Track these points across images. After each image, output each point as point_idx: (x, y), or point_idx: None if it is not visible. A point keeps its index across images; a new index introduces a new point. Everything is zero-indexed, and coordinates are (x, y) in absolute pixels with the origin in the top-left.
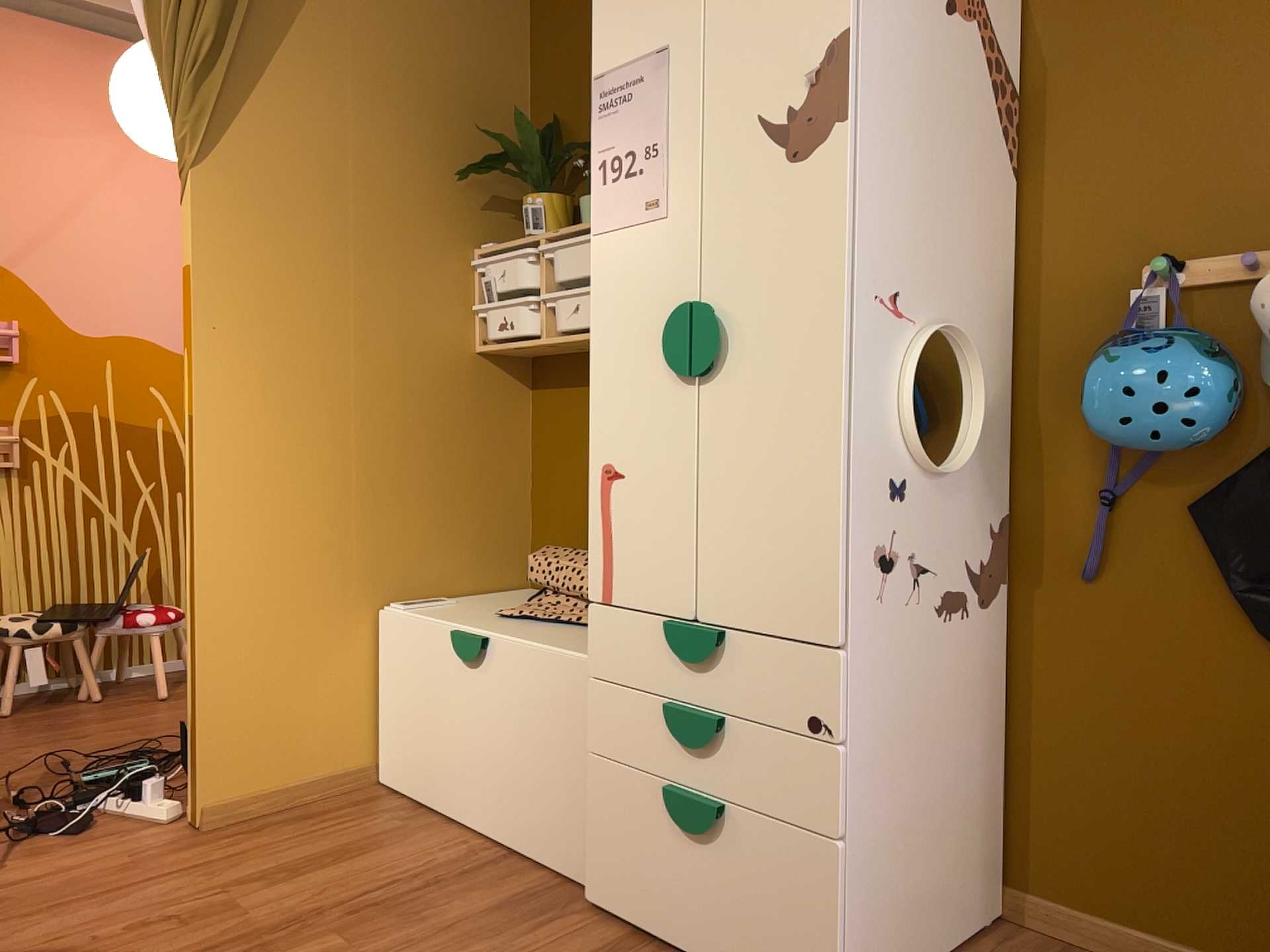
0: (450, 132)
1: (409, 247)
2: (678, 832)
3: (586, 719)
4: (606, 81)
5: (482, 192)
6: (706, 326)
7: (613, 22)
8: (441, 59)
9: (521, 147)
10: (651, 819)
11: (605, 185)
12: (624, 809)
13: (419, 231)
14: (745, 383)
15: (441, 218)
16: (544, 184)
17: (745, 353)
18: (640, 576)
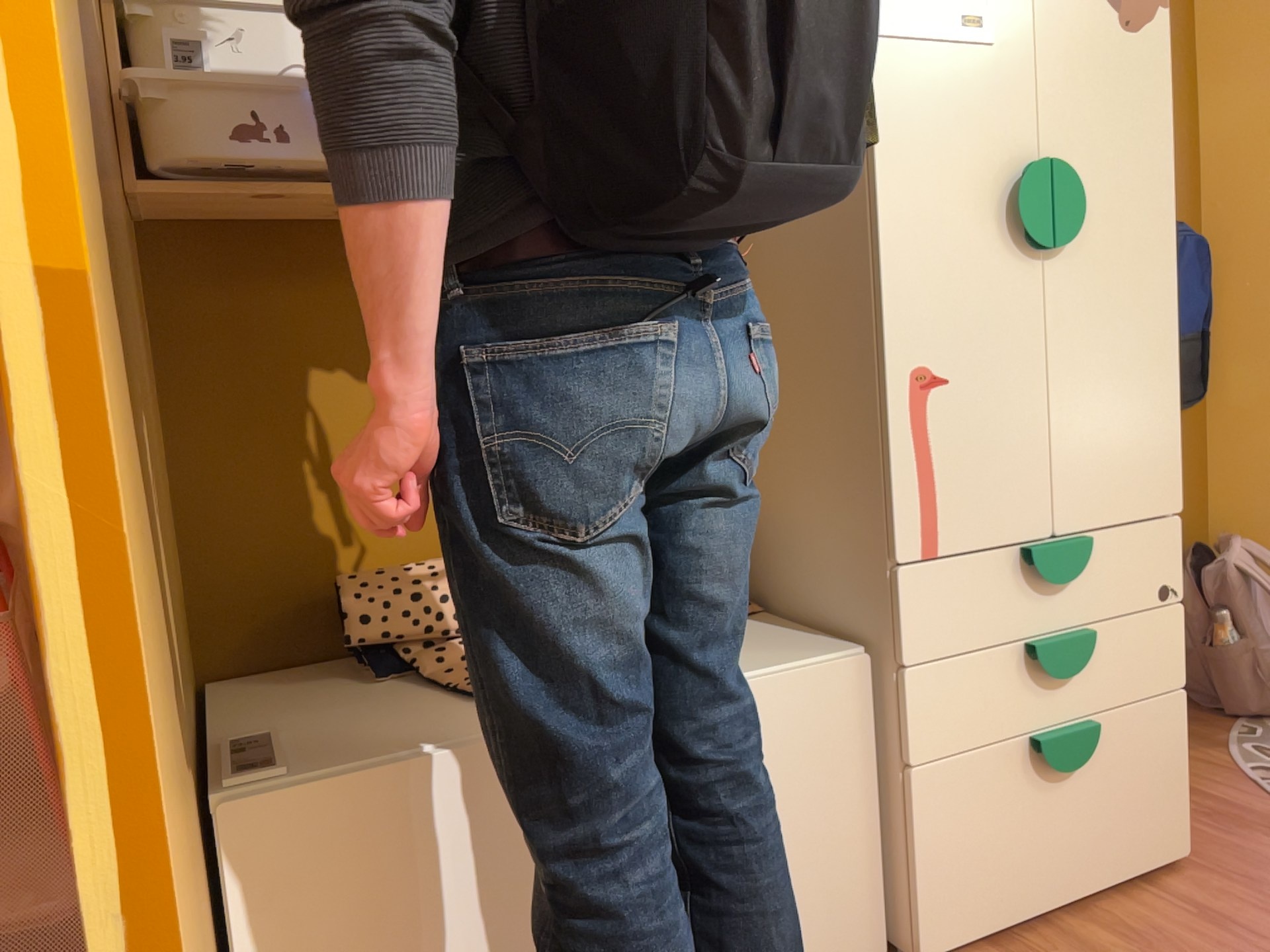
0: None
1: None
2: (1044, 783)
3: (911, 725)
4: None
5: None
6: (1072, 192)
7: None
8: None
9: None
10: (1010, 792)
11: None
12: (975, 804)
13: None
14: (1093, 261)
15: None
16: None
17: (1092, 228)
18: (982, 506)
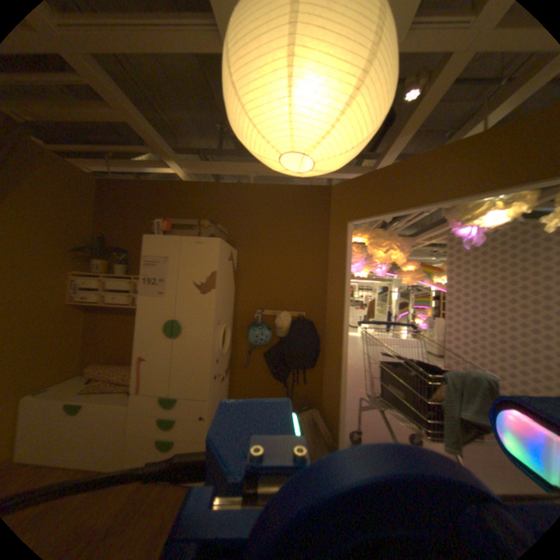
0: (62, 236)
1: (42, 273)
2: (156, 453)
3: (125, 428)
4: (145, 258)
5: (71, 254)
6: (175, 328)
7: (145, 240)
8: (60, 213)
9: (89, 244)
10: (147, 451)
11: (142, 285)
12: (138, 450)
13: (47, 268)
14: (184, 341)
15: (56, 263)
16: (94, 253)
17: (185, 334)
18: (148, 388)
